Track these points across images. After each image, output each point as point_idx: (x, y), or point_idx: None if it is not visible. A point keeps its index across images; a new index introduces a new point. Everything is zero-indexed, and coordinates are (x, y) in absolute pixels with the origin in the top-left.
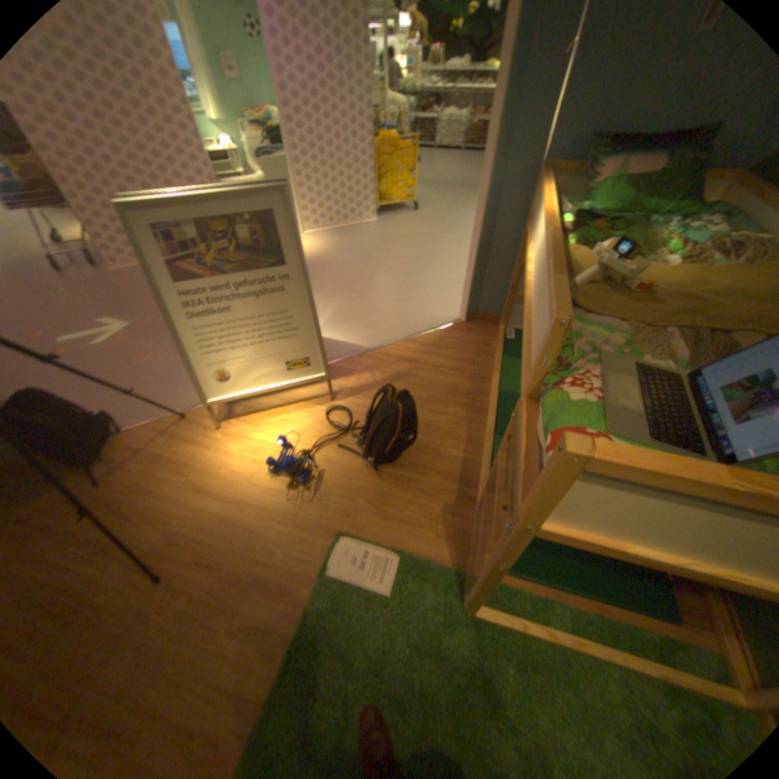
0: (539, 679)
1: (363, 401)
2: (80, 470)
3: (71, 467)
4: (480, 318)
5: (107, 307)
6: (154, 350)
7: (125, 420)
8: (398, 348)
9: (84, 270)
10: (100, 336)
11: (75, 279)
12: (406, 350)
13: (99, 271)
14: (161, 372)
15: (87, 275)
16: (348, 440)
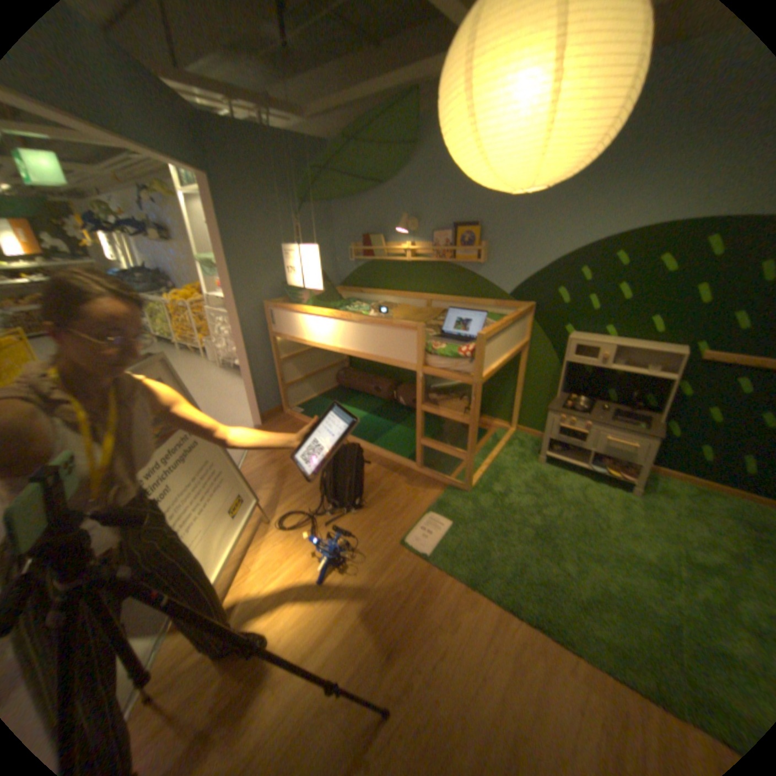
0: (500, 477)
1: (286, 502)
2: None
3: None
4: (265, 416)
5: None
6: None
7: None
8: (247, 466)
9: None
10: None
11: None
12: (255, 462)
13: None
14: None
15: None
16: (320, 520)
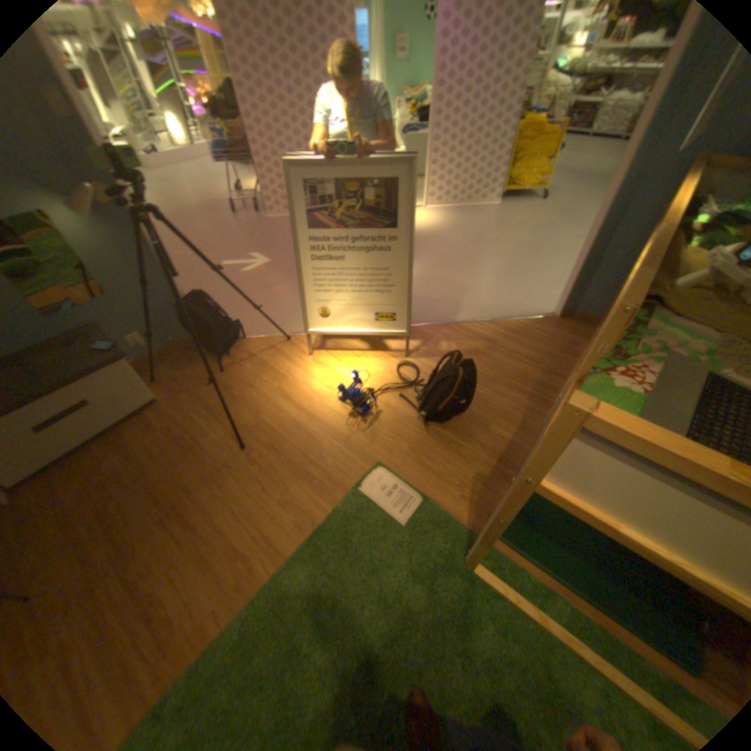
0: (517, 650)
1: (433, 365)
2: (214, 358)
3: (210, 354)
4: (577, 317)
5: (258, 245)
6: (282, 285)
7: (250, 332)
8: (481, 327)
9: (250, 215)
10: (249, 267)
11: (243, 221)
12: (489, 331)
13: (260, 217)
14: (282, 302)
15: (252, 219)
16: (409, 394)
